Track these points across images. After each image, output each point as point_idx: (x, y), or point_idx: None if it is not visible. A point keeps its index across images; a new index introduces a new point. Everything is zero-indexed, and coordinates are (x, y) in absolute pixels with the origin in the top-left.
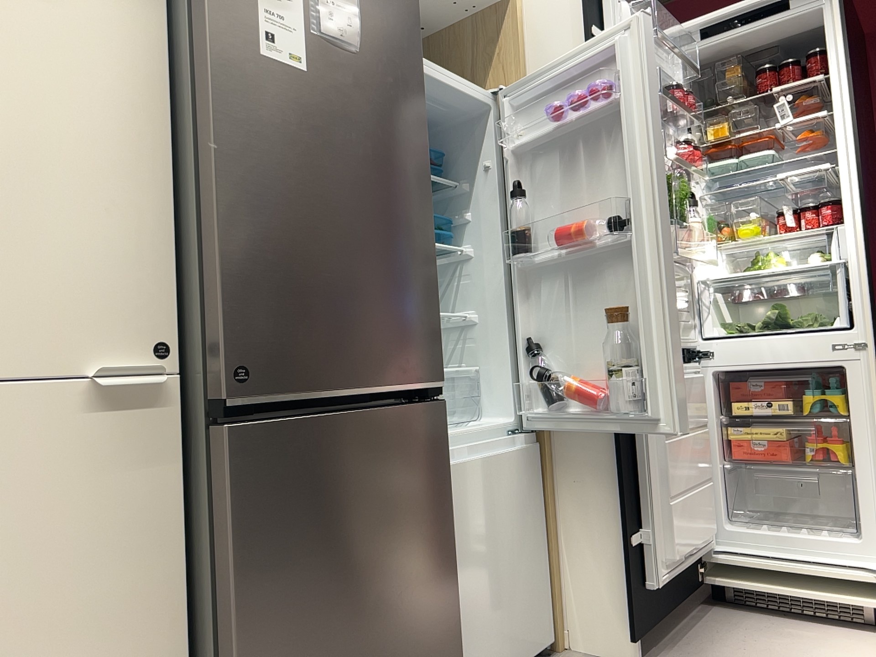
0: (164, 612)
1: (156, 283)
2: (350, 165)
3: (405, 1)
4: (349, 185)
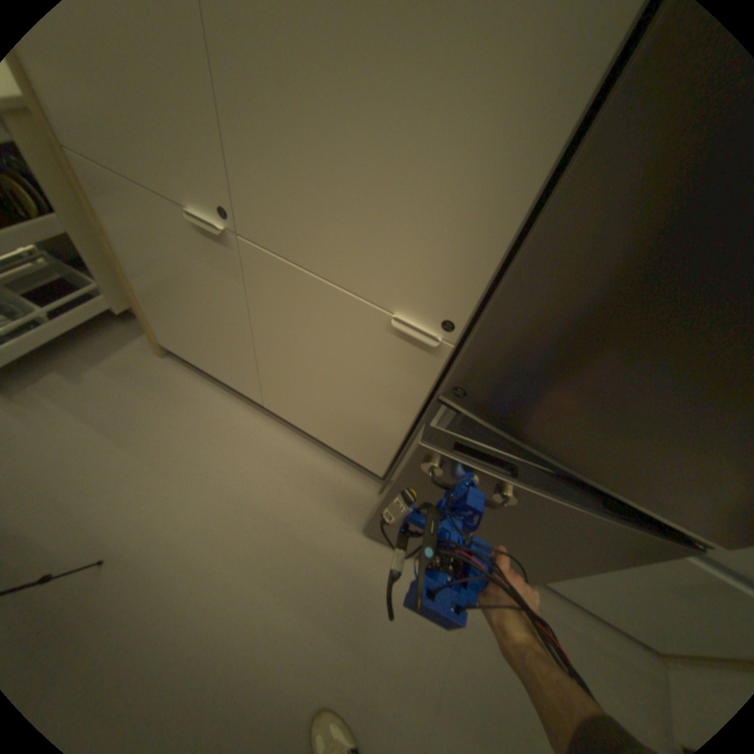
0: (397, 424)
1: (472, 276)
2: None
3: None
4: None
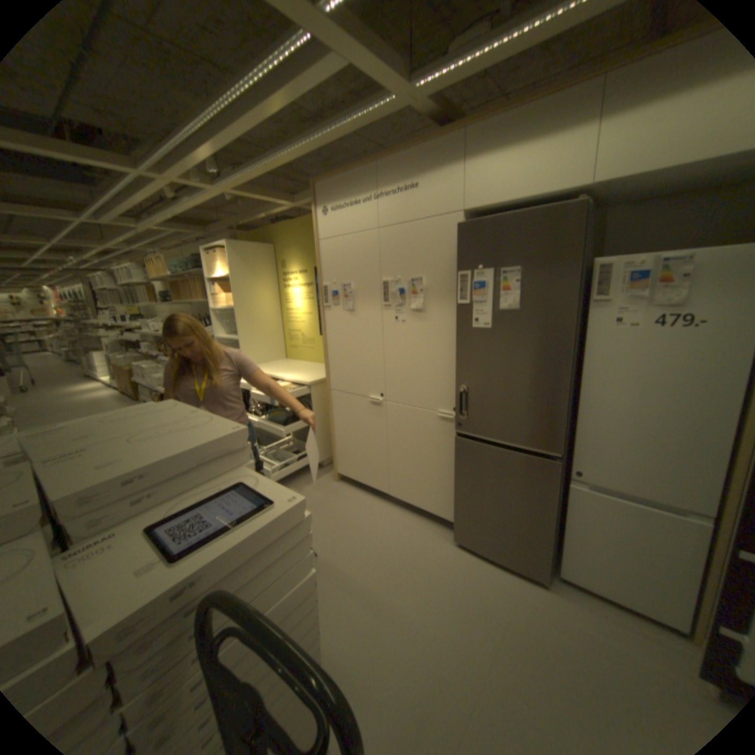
0: (453, 470)
1: (455, 392)
2: (510, 360)
3: (565, 266)
4: (508, 368)
